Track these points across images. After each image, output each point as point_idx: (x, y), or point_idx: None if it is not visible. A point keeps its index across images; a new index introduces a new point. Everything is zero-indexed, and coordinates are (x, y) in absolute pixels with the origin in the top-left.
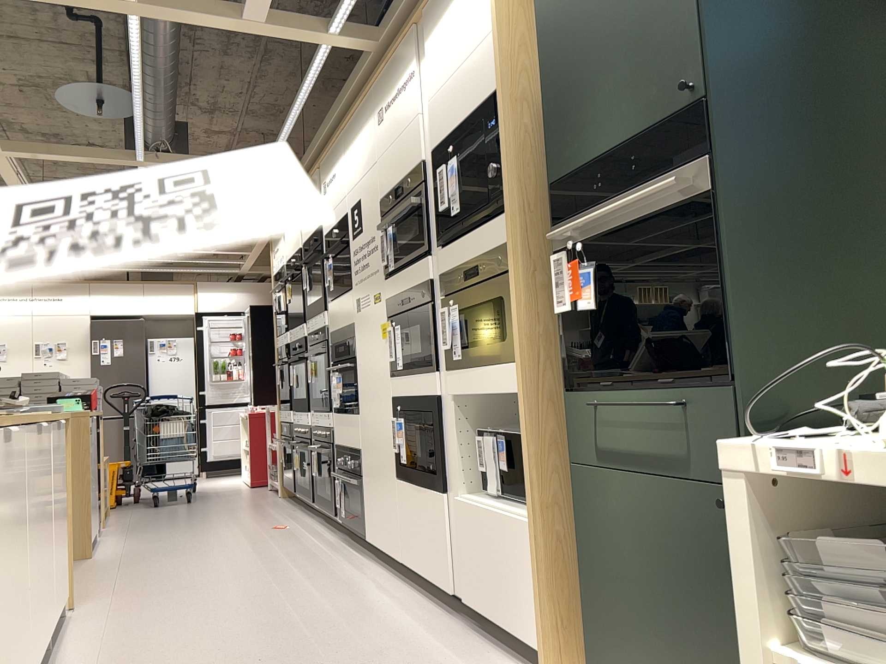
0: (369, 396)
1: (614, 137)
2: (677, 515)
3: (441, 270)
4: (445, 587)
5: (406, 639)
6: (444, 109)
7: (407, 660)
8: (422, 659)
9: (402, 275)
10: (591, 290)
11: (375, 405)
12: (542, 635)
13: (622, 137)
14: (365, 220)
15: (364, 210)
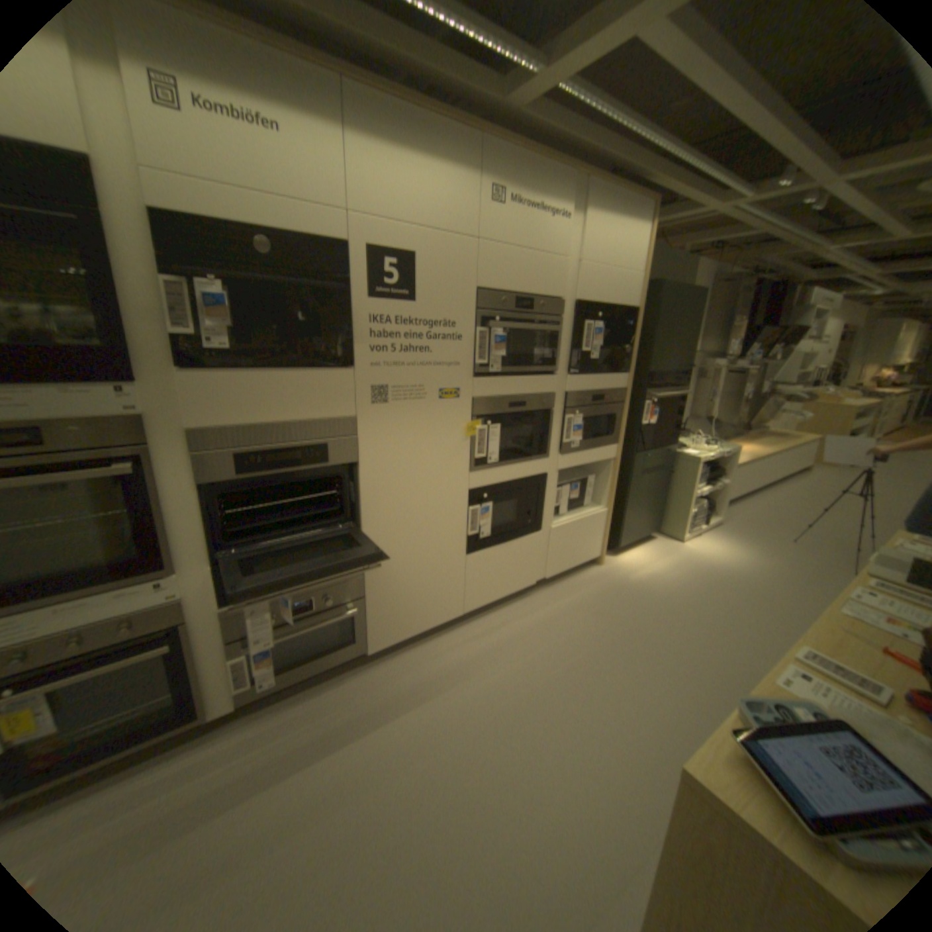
0: (406, 500)
1: (671, 367)
2: (655, 480)
3: (560, 388)
4: (527, 585)
5: (567, 610)
6: (596, 280)
7: (593, 606)
8: (589, 601)
9: (513, 382)
10: (653, 417)
11: (424, 506)
12: (599, 550)
13: (672, 368)
14: (426, 290)
15: (426, 277)
